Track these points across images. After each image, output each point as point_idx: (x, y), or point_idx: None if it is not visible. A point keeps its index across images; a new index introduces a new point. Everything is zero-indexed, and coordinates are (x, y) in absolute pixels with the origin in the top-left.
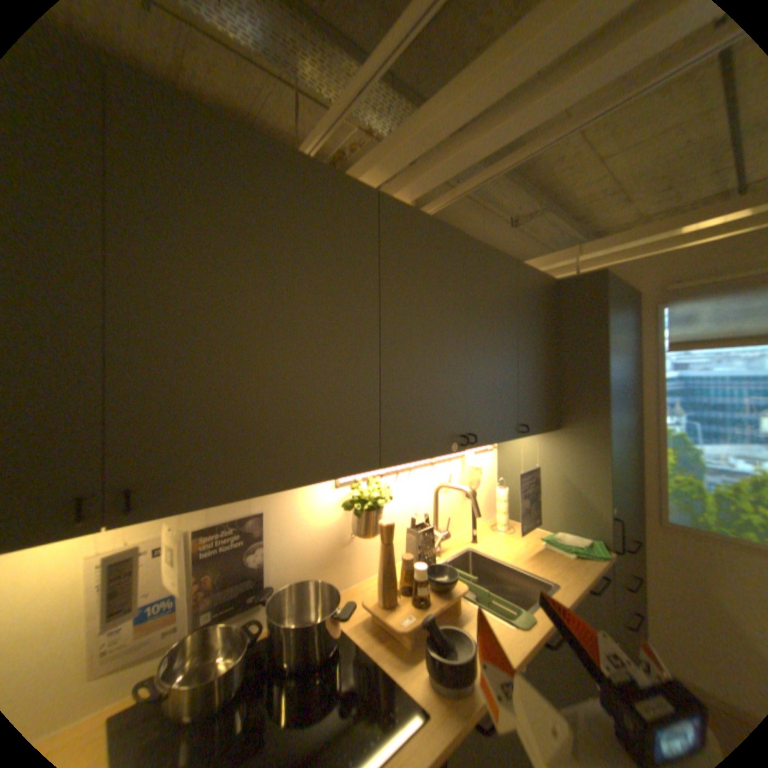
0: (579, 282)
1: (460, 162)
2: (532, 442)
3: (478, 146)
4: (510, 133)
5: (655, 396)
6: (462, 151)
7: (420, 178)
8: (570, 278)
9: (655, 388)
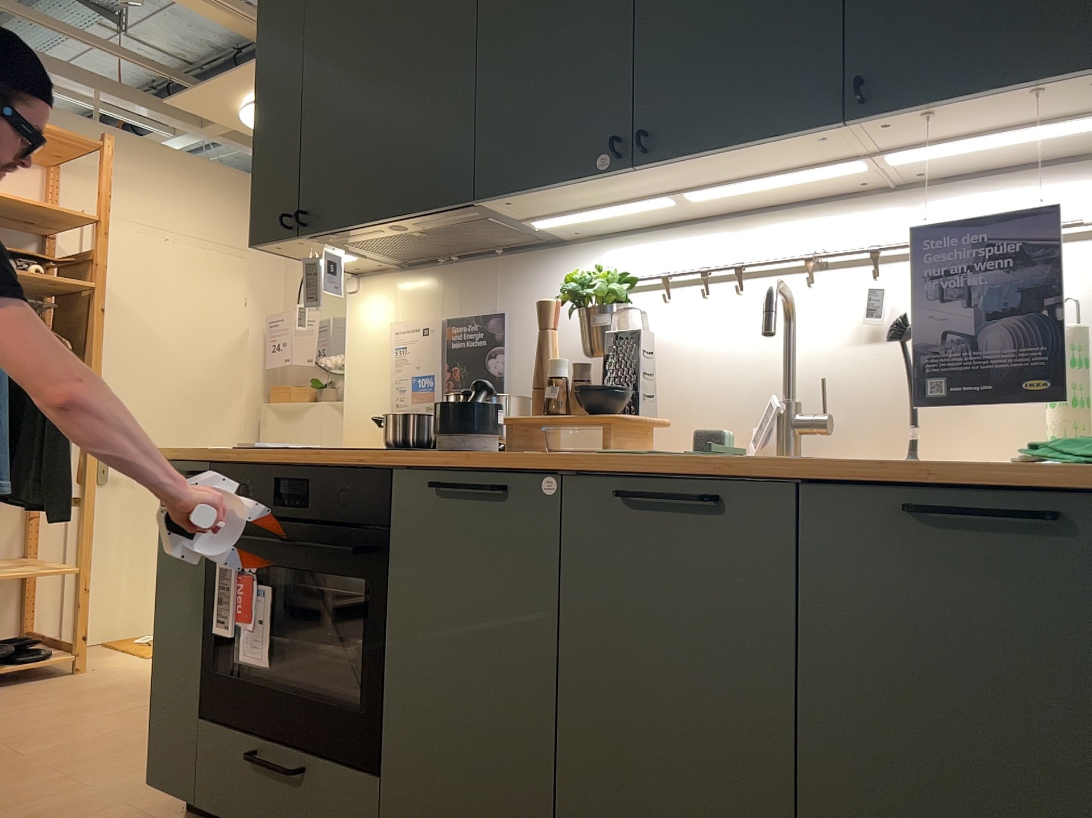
0: None
1: None
2: None
3: None
4: None
5: None
6: None
7: None
8: None
9: None
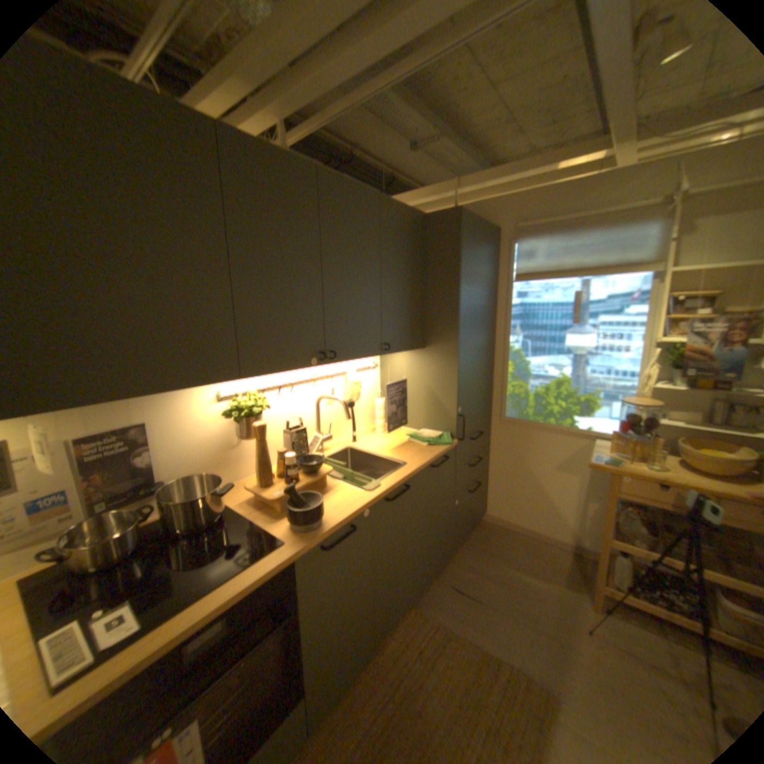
0: (441, 217)
1: (316, 87)
2: (405, 360)
3: (329, 73)
4: (355, 64)
5: (503, 320)
6: (315, 76)
7: (281, 98)
8: (434, 213)
9: (504, 313)
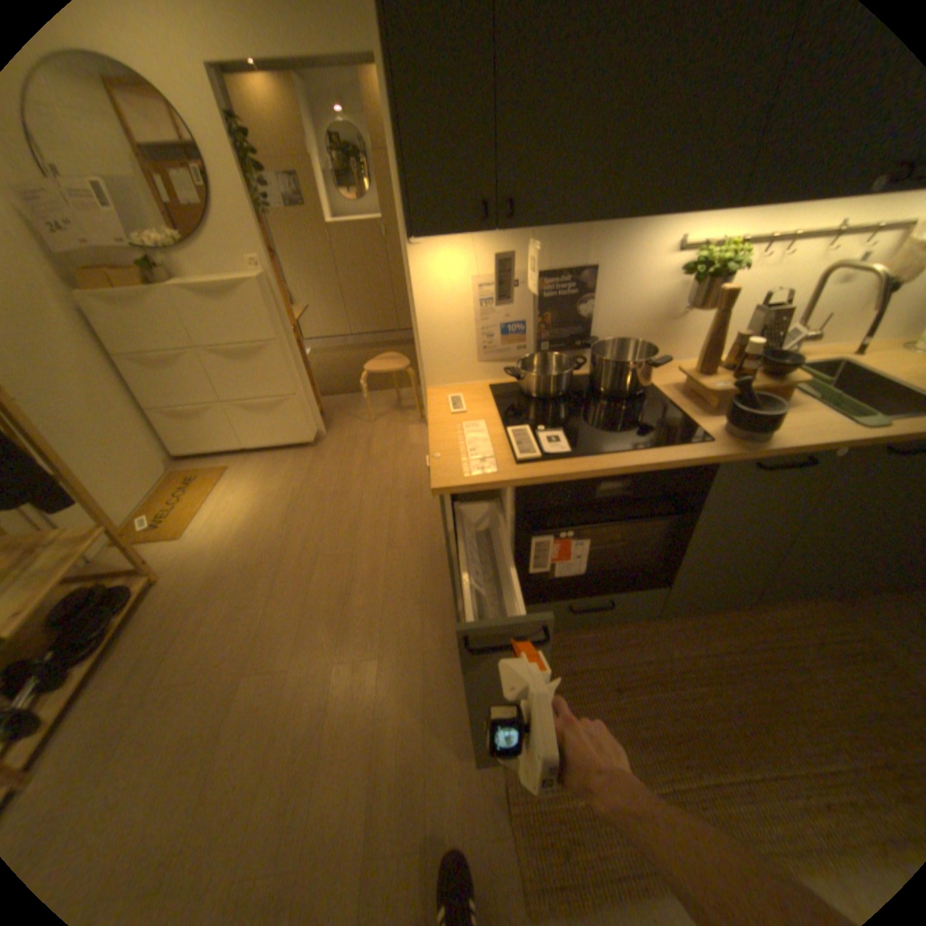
0: None
1: None
2: None
3: None
4: None
5: None
6: None
7: None
8: None
9: None
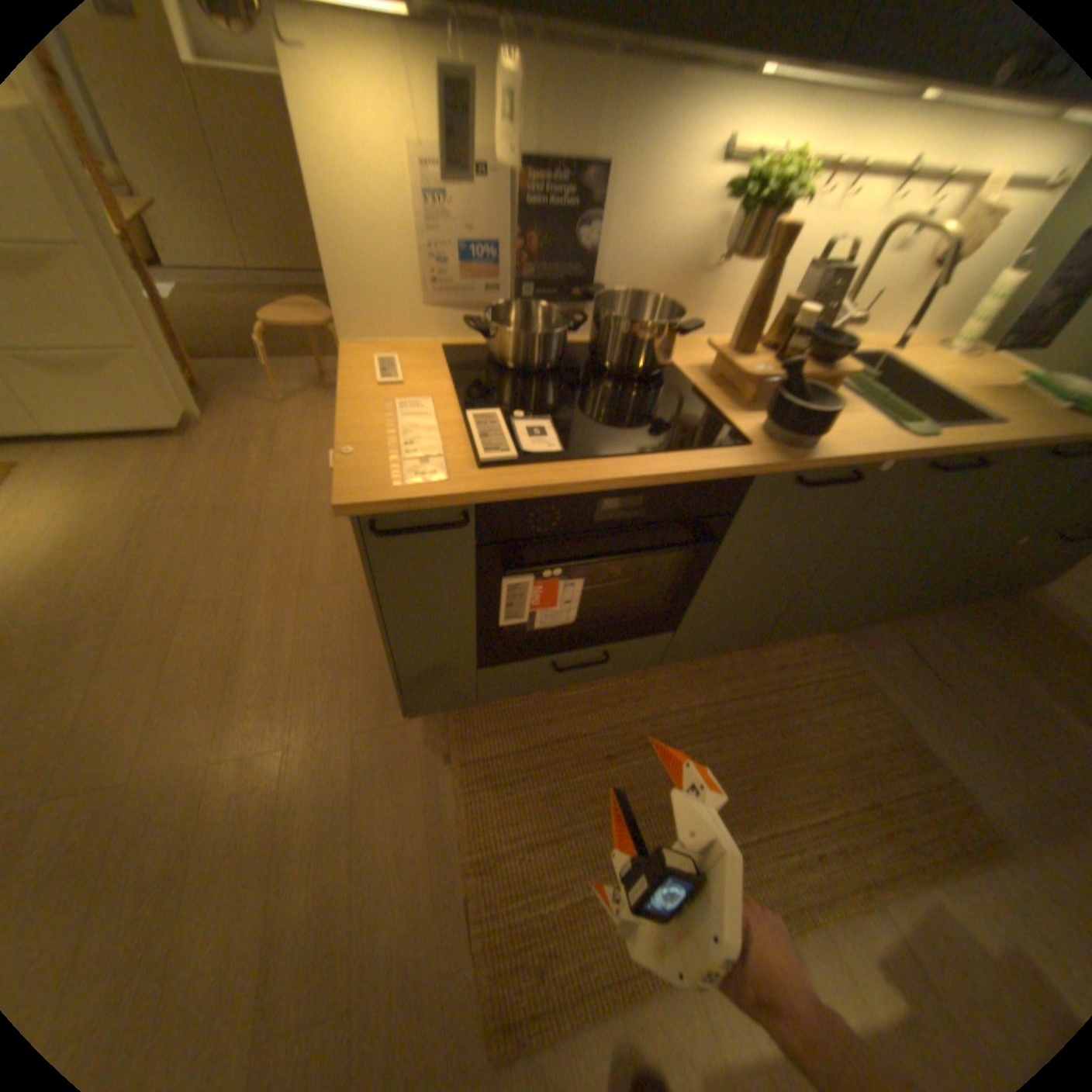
0: None
1: None
2: None
3: None
4: None
5: None
6: None
7: None
8: None
9: None
